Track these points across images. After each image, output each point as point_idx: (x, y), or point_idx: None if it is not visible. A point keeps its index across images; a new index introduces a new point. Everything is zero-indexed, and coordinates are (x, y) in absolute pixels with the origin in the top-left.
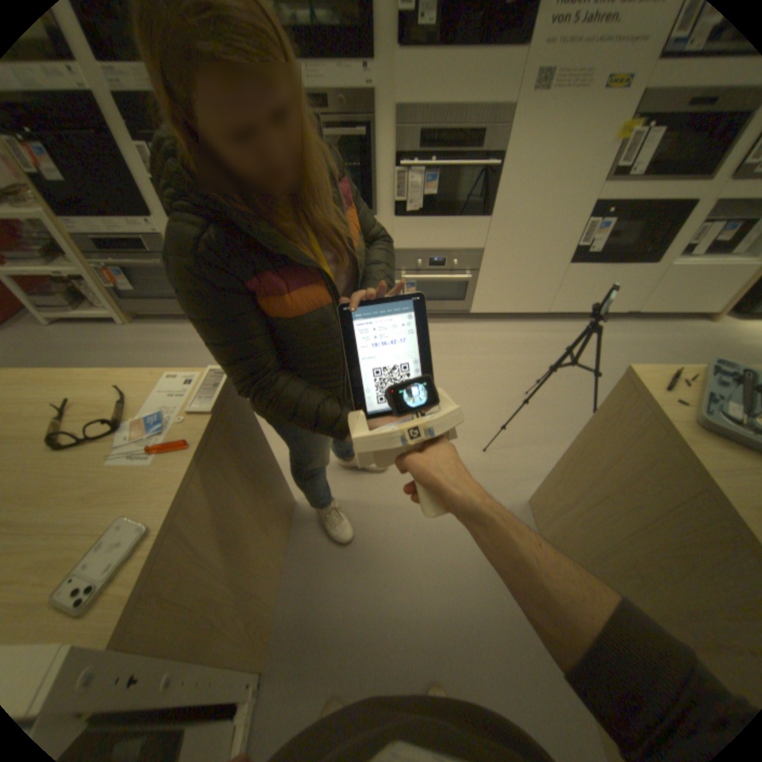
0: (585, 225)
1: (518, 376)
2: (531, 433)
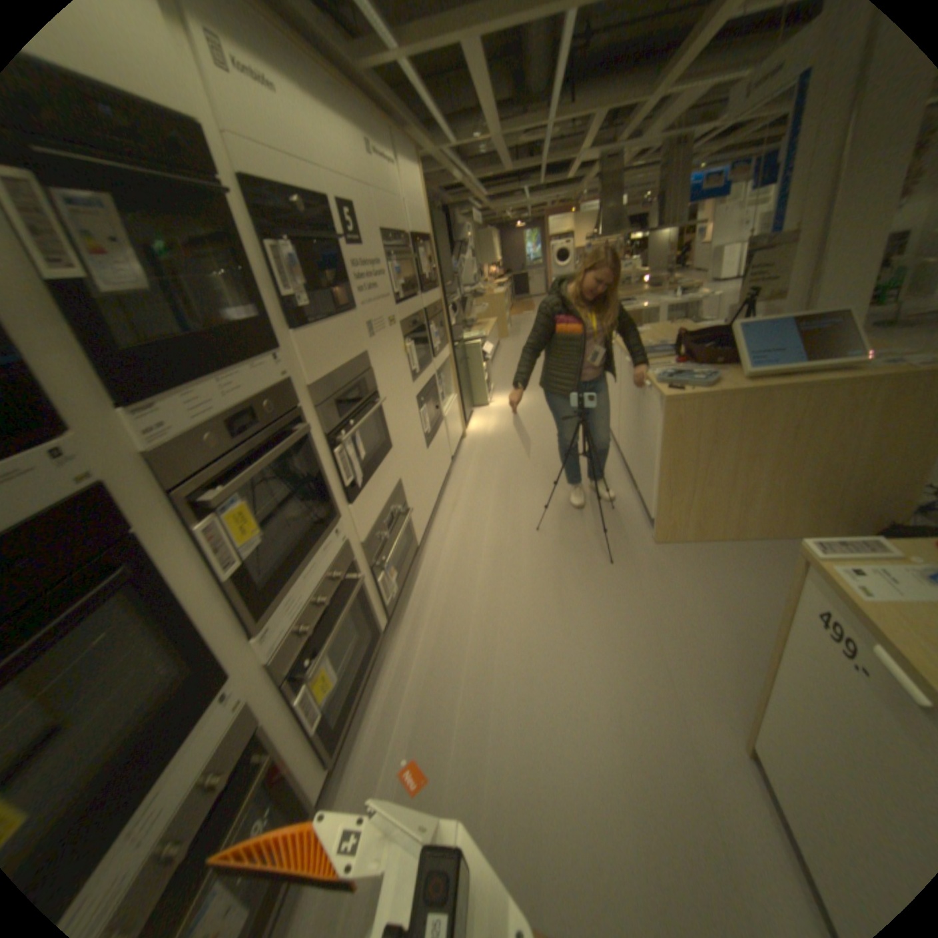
0: (419, 418)
1: (510, 534)
2: (580, 536)
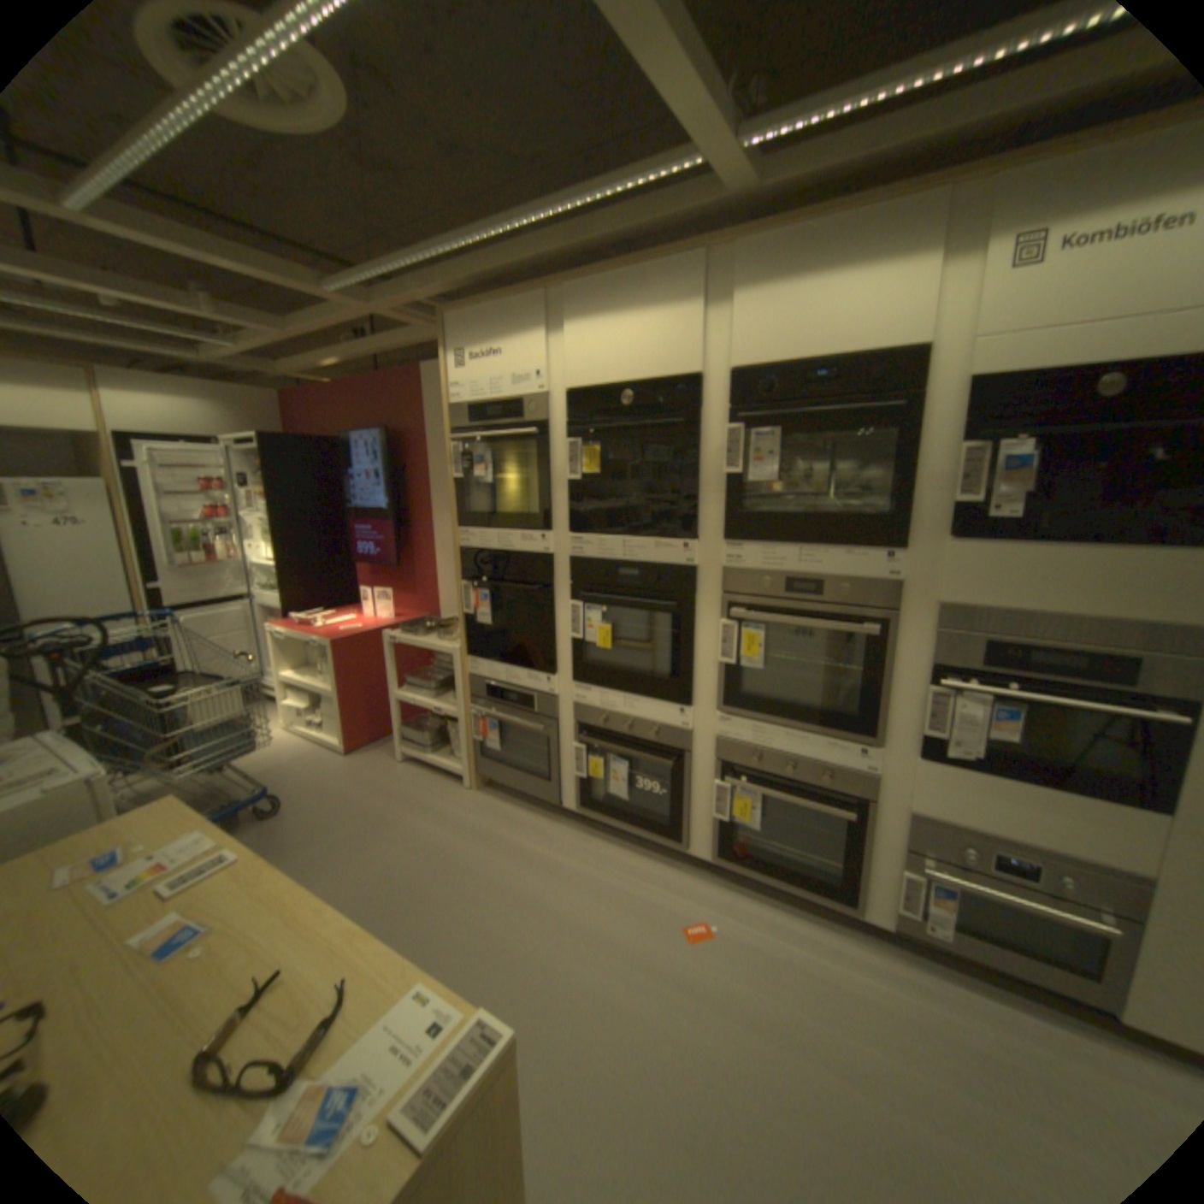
0: None
1: None
2: None
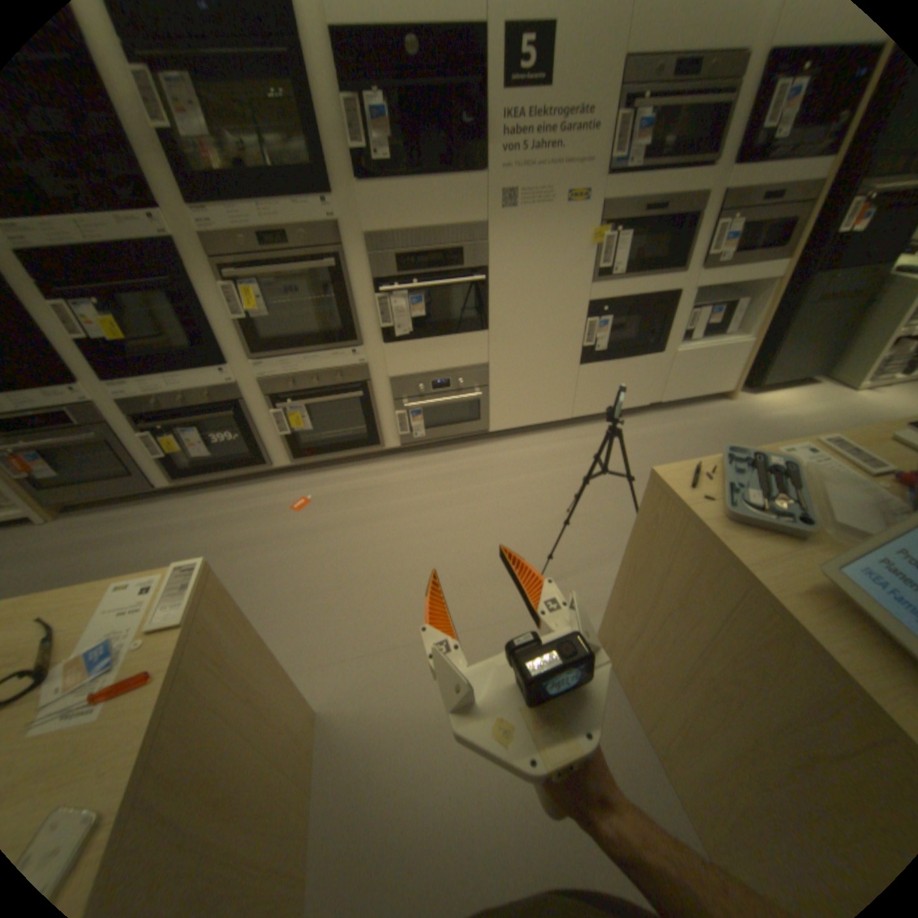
0: (584, 327)
1: (554, 493)
2: (582, 556)
